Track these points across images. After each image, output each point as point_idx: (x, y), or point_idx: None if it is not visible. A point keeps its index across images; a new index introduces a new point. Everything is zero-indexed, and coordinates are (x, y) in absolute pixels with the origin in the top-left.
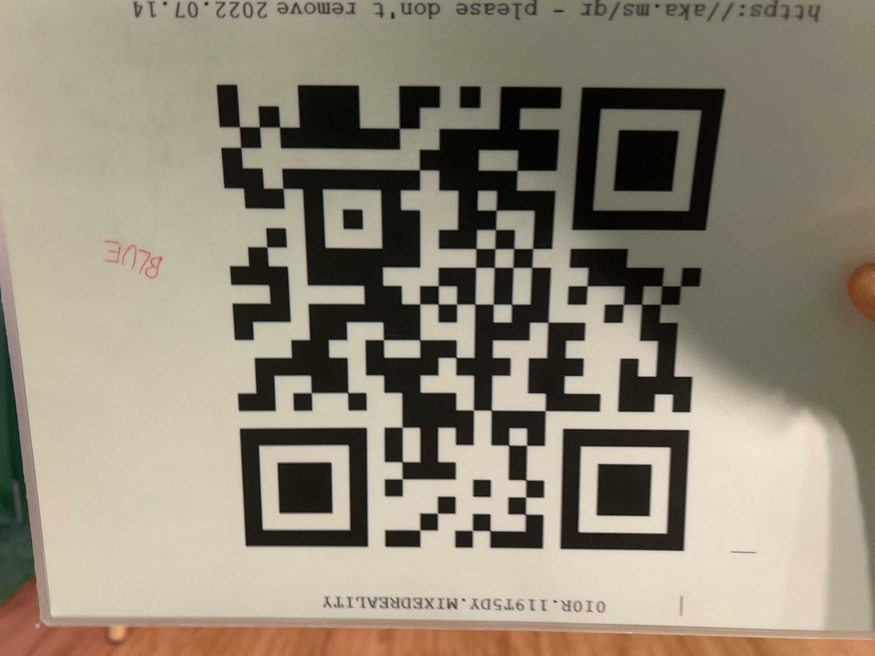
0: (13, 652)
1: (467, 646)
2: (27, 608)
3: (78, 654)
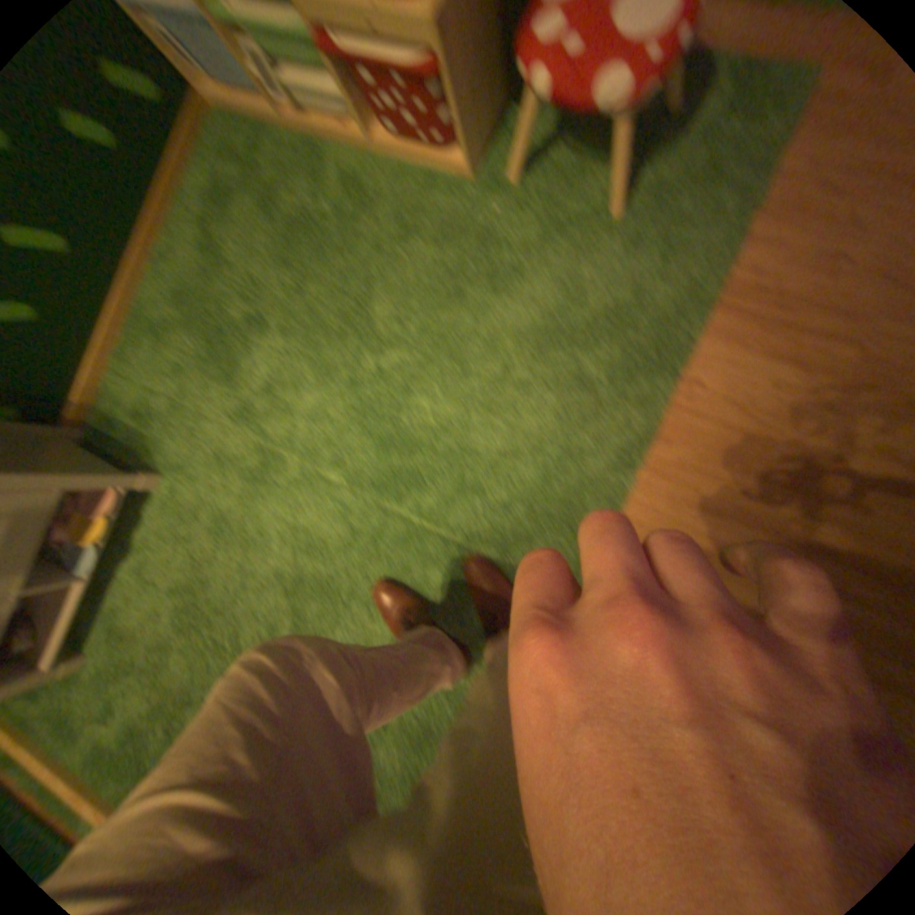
0: None
1: (841, 530)
2: None
3: None
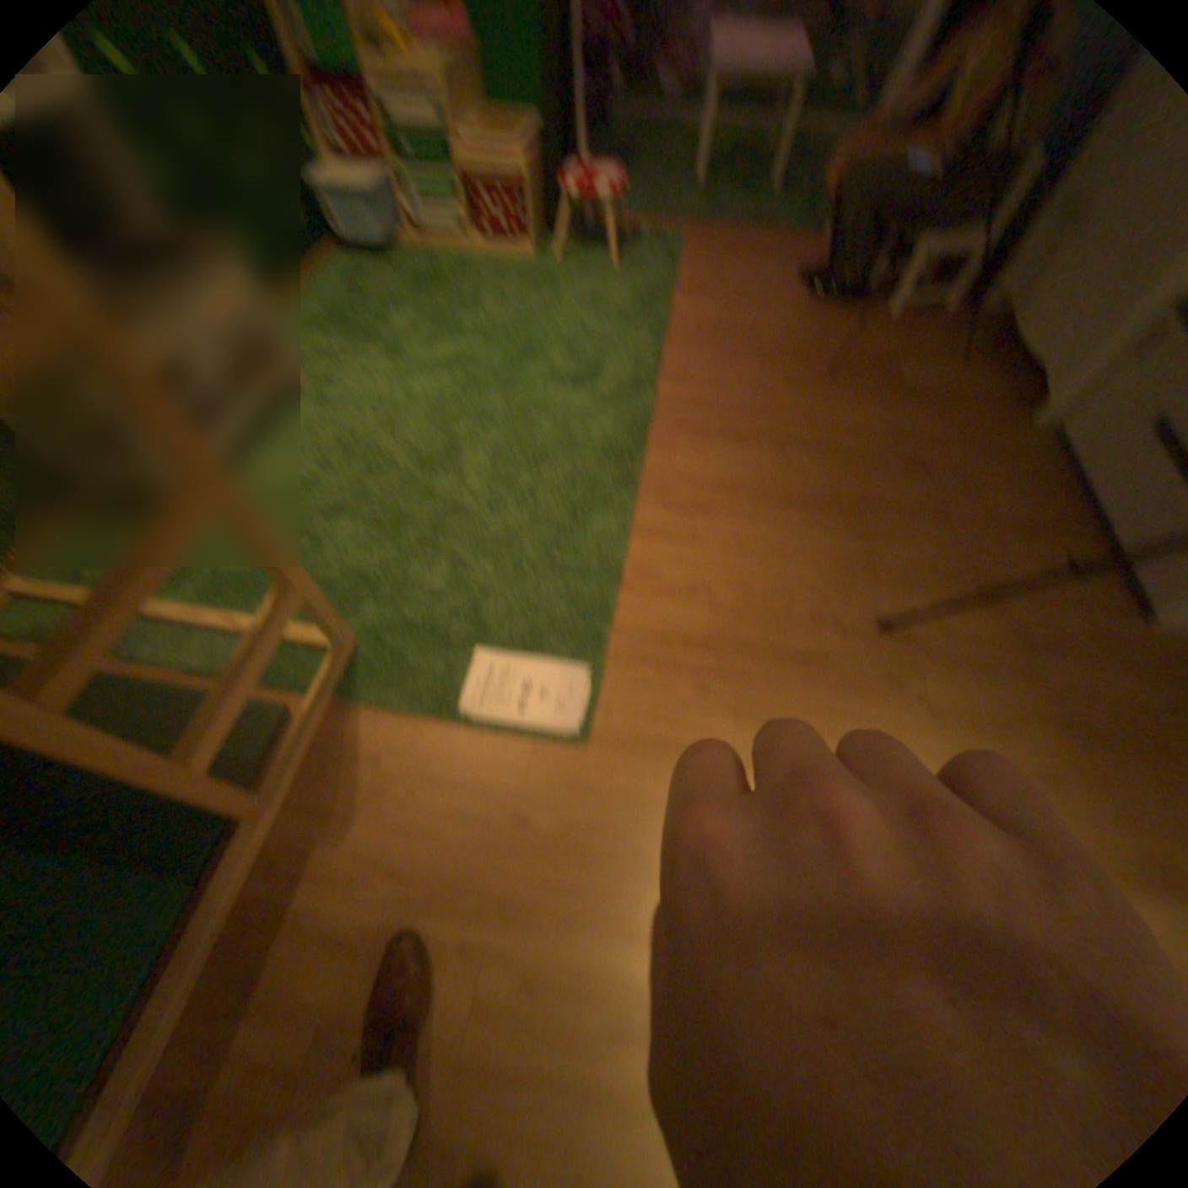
0: (758, 237)
1: (765, 343)
2: (787, 234)
3: (756, 250)
